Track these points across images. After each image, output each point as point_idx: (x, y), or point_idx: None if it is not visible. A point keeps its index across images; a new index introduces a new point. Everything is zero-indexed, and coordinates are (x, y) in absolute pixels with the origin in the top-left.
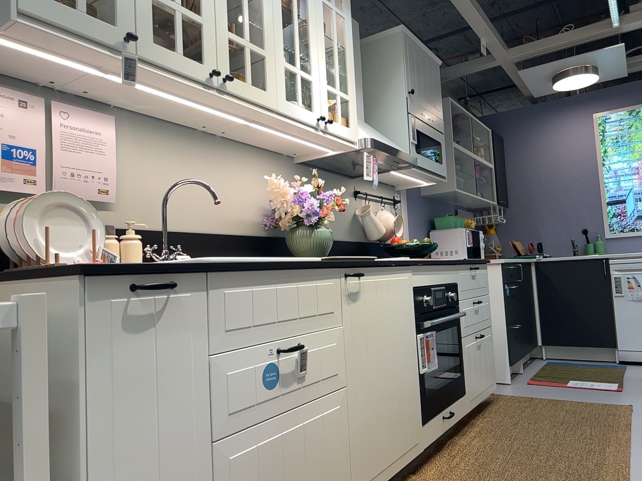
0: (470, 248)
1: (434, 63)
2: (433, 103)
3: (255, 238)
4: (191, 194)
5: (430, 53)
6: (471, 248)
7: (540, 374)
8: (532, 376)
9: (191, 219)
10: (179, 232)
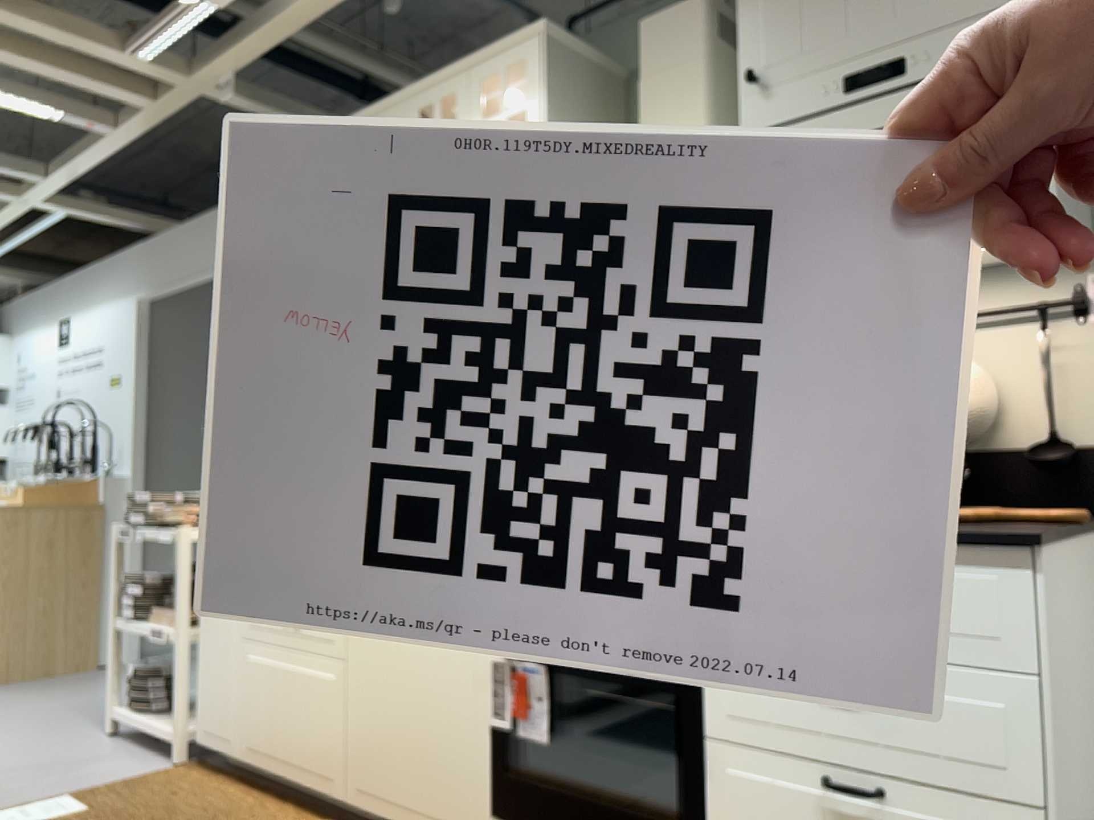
0: None
1: None
2: None
3: None
4: None
5: None
6: None
7: None
8: None
9: None
10: None
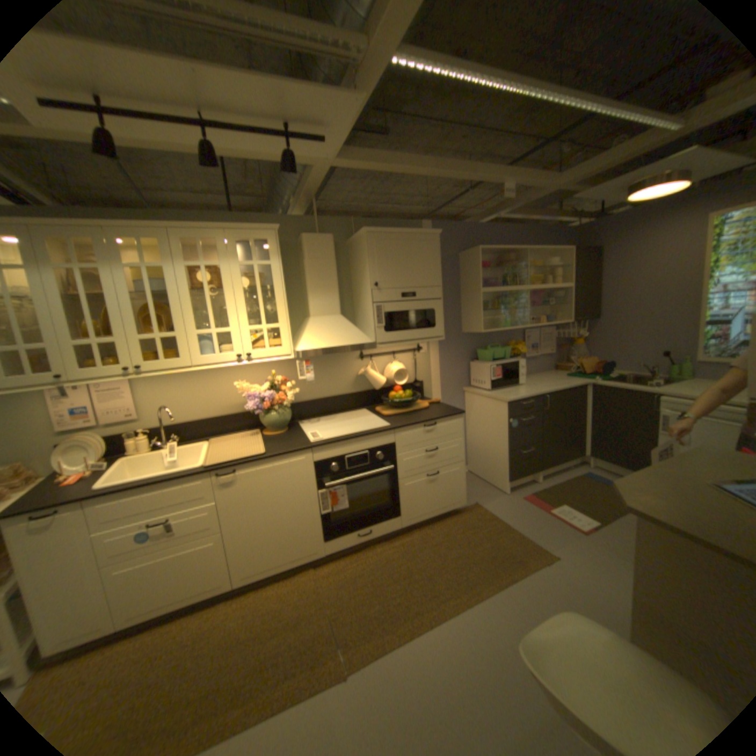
0: (495, 381)
1: (426, 237)
2: (420, 277)
3: (248, 413)
4: (193, 400)
5: (418, 231)
6: (497, 380)
7: (551, 490)
8: (539, 491)
9: (195, 413)
10: (186, 422)
